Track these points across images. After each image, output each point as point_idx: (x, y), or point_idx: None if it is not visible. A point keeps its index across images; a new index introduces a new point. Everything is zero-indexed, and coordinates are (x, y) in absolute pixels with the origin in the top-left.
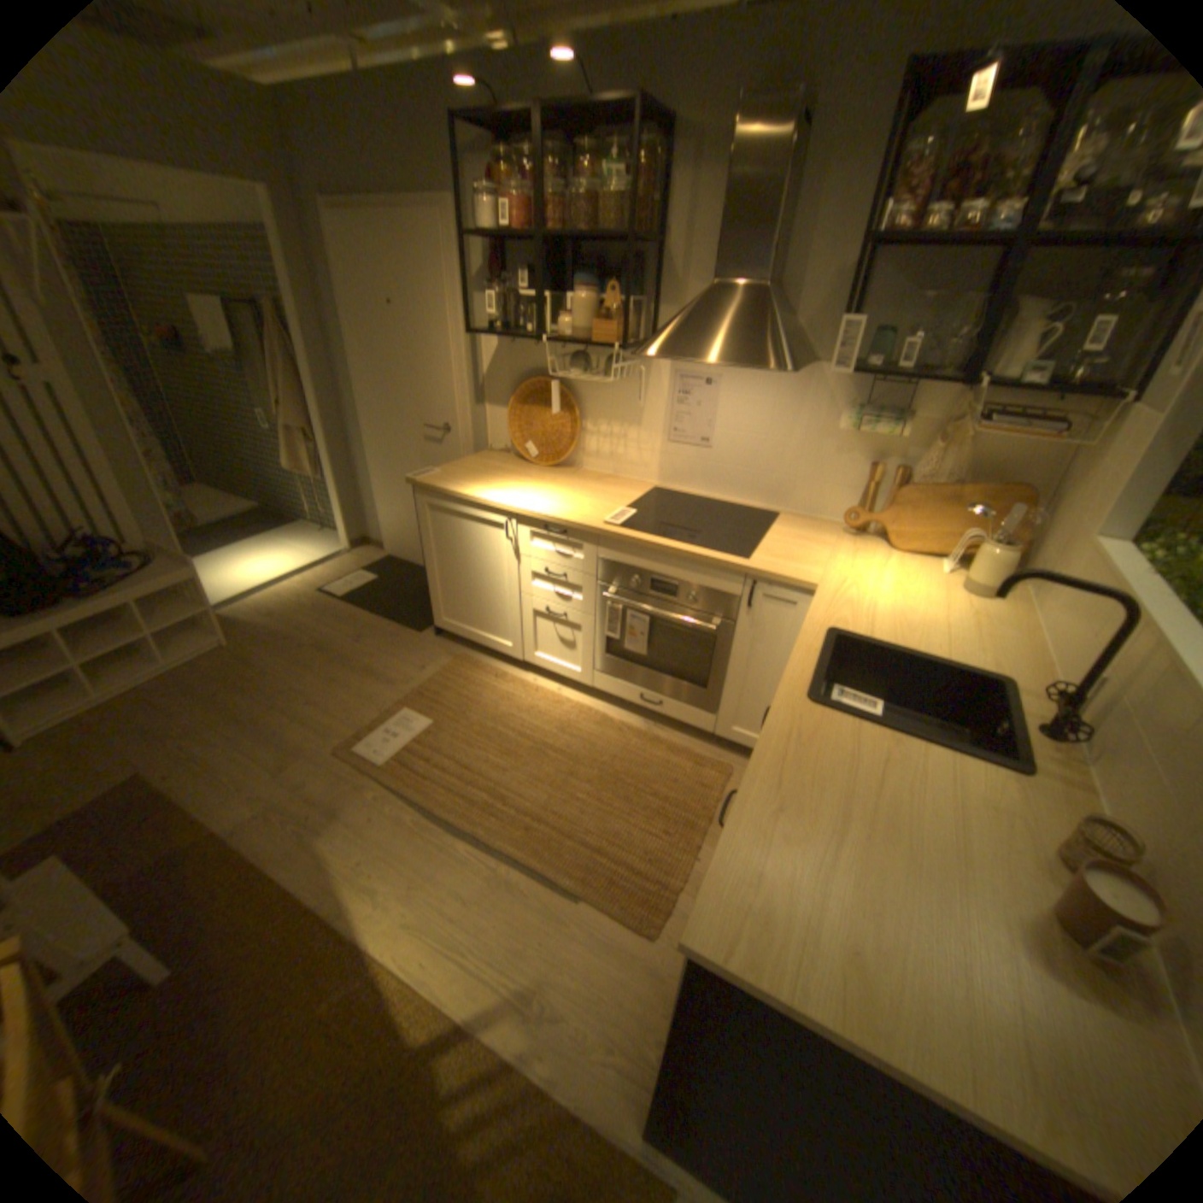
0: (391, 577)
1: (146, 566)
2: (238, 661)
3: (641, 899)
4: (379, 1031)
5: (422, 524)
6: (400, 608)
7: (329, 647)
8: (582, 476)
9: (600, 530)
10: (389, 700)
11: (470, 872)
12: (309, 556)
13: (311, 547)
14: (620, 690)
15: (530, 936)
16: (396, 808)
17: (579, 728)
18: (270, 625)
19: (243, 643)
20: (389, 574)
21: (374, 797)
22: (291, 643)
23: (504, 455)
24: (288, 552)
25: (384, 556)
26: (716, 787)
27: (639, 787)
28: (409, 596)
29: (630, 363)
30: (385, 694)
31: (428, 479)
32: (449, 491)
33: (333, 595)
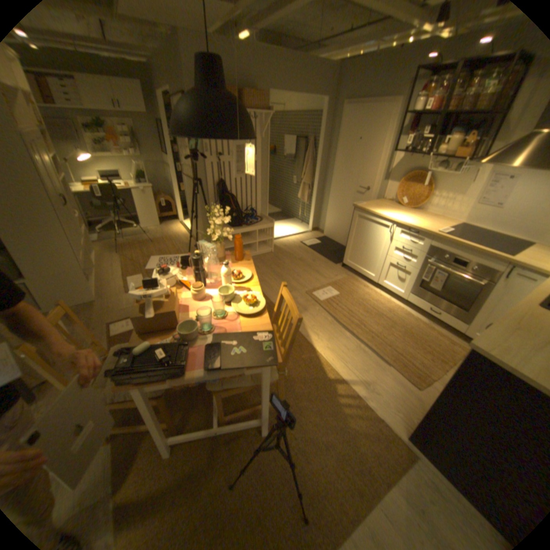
0: (325, 243)
1: (261, 220)
2: (276, 257)
3: (417, 376)
4: (319, 369)
5: (352, 222)
6: (328, 254)
7: (304, 260)
8: (426, 213)
9: (436, 233)
10: (324, 282)
11: (350, 342)
12: (297, 230)
13: (298, 227)
14: (420, 304)
15: (371, 368)
16: (325, 314)
17: (397, 313)
18: (285, 249)
19: (277, 252)
20: (324, 242)
21: (318, 309)
22: (292, 256)
23: (390, 201)
24: (290, 227)
25: (323, 235)
26: (461, 354)
27: (422, 341)
28: (332, 251)
29: (469, 166)
30: (322, 280)
31: (361, 205)
32: (370, 210)
33: (305, 244)
